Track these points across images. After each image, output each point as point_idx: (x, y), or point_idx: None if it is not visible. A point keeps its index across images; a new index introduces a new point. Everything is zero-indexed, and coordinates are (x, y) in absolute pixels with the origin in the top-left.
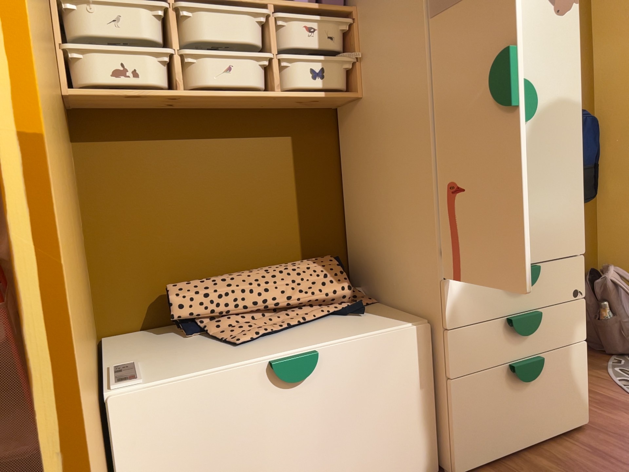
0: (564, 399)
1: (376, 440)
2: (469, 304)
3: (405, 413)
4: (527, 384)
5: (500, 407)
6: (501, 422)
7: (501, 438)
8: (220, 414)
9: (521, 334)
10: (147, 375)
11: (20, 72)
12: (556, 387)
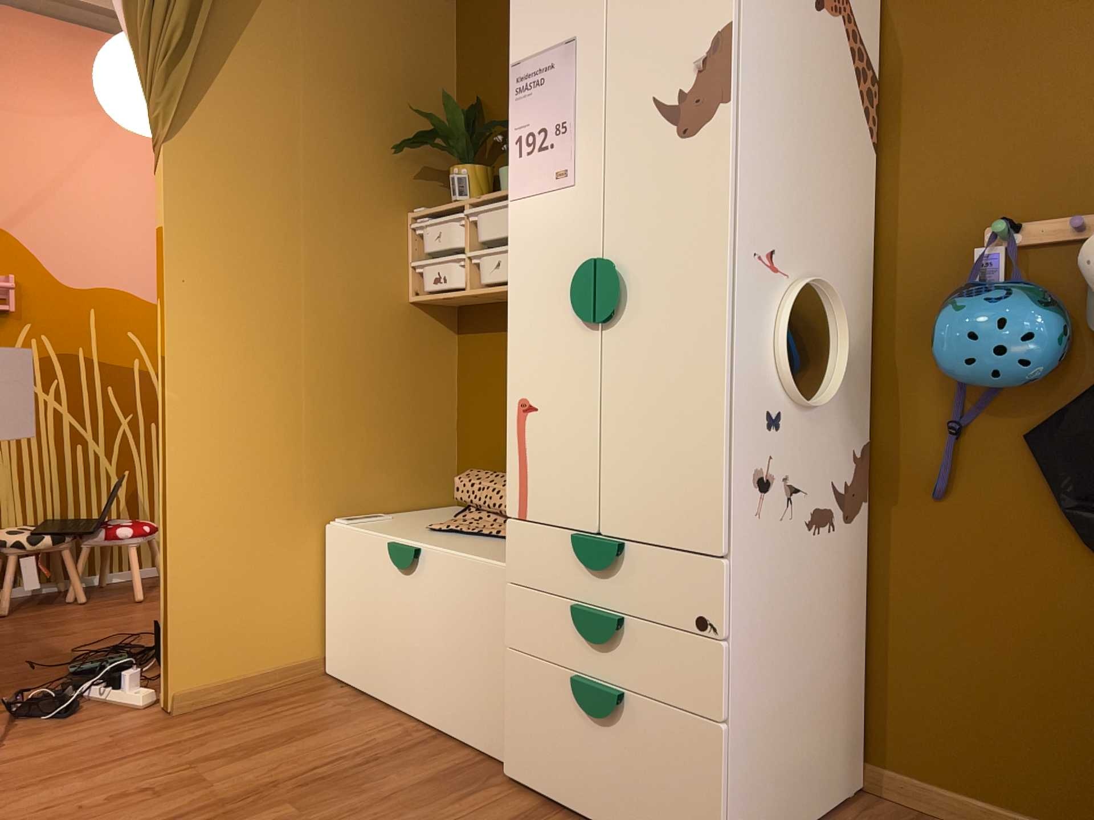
0: (667, 800)
1: (456, 673)
2: (529, 560)
3: (482, 663)
4: (595, 723)
5: (560, 728)
6: (560, 751)
7: (560, 774)
8: (366, 568)
9: (581, 635)
10: (364, 522)
11: (168, 325)
12: (653, 768)
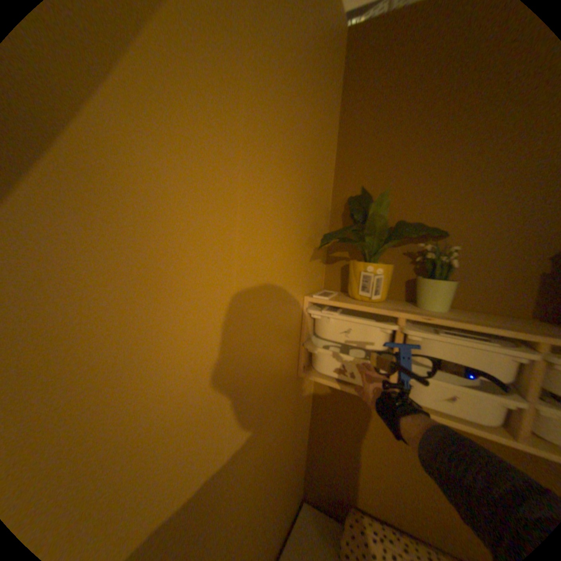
0: None
1: None
2: None
3: None
4: None
5: None
6: None
7: None
8: None
9: None
10: None
11: None
12: None
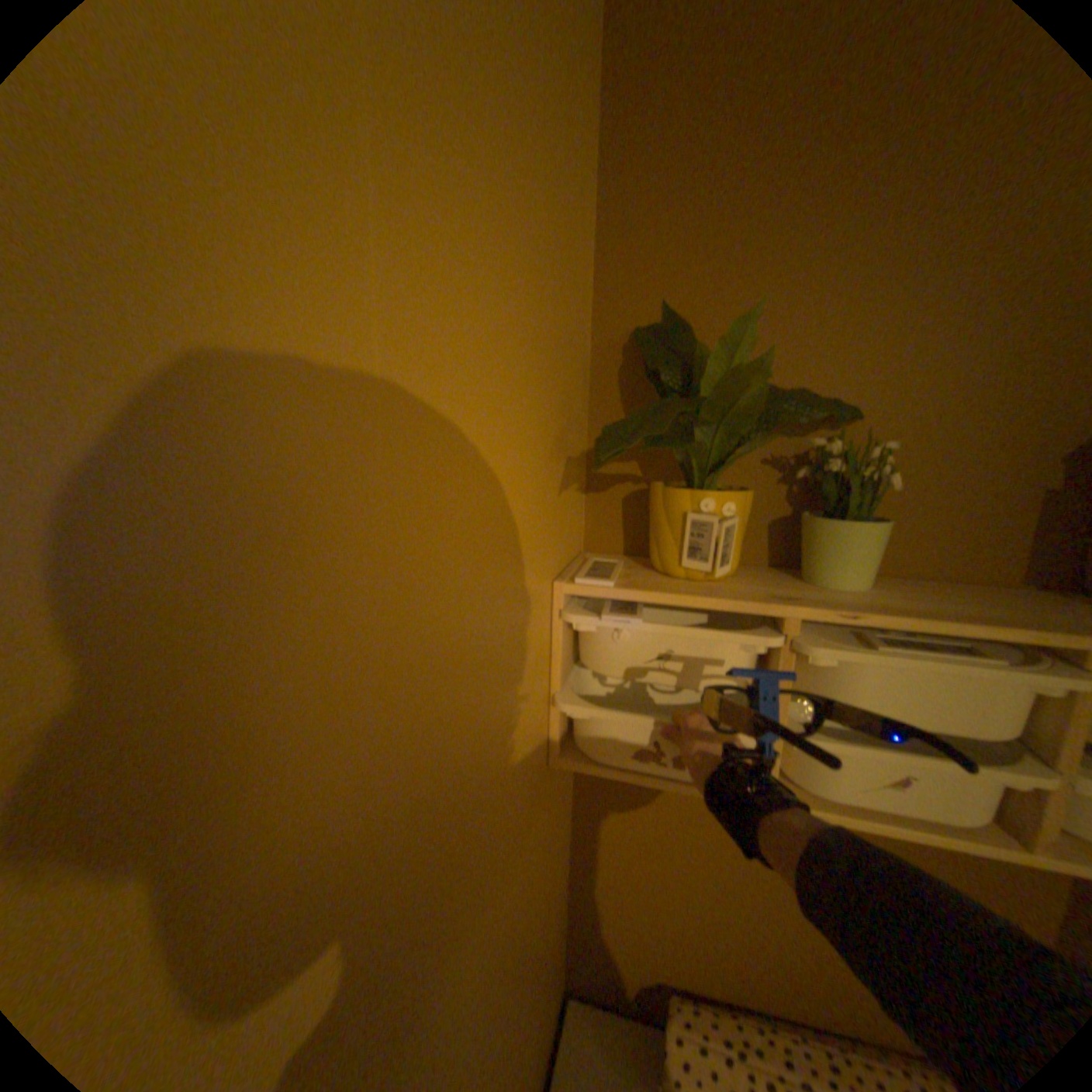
0: None
1: None
2: None
3: None
4: None
5: None
6: None
7: None
8: None
9: None
10: None
11: None
12: None
